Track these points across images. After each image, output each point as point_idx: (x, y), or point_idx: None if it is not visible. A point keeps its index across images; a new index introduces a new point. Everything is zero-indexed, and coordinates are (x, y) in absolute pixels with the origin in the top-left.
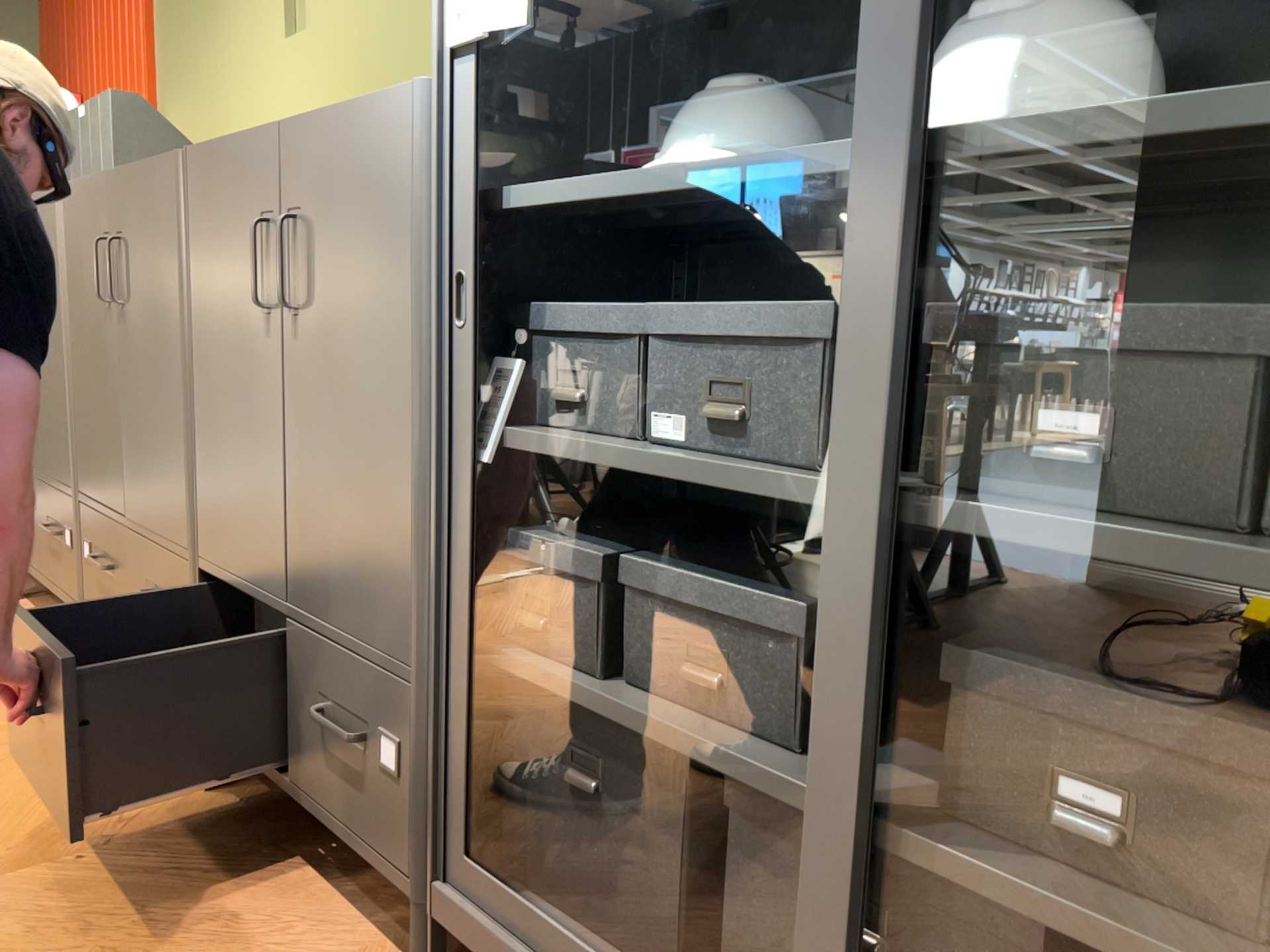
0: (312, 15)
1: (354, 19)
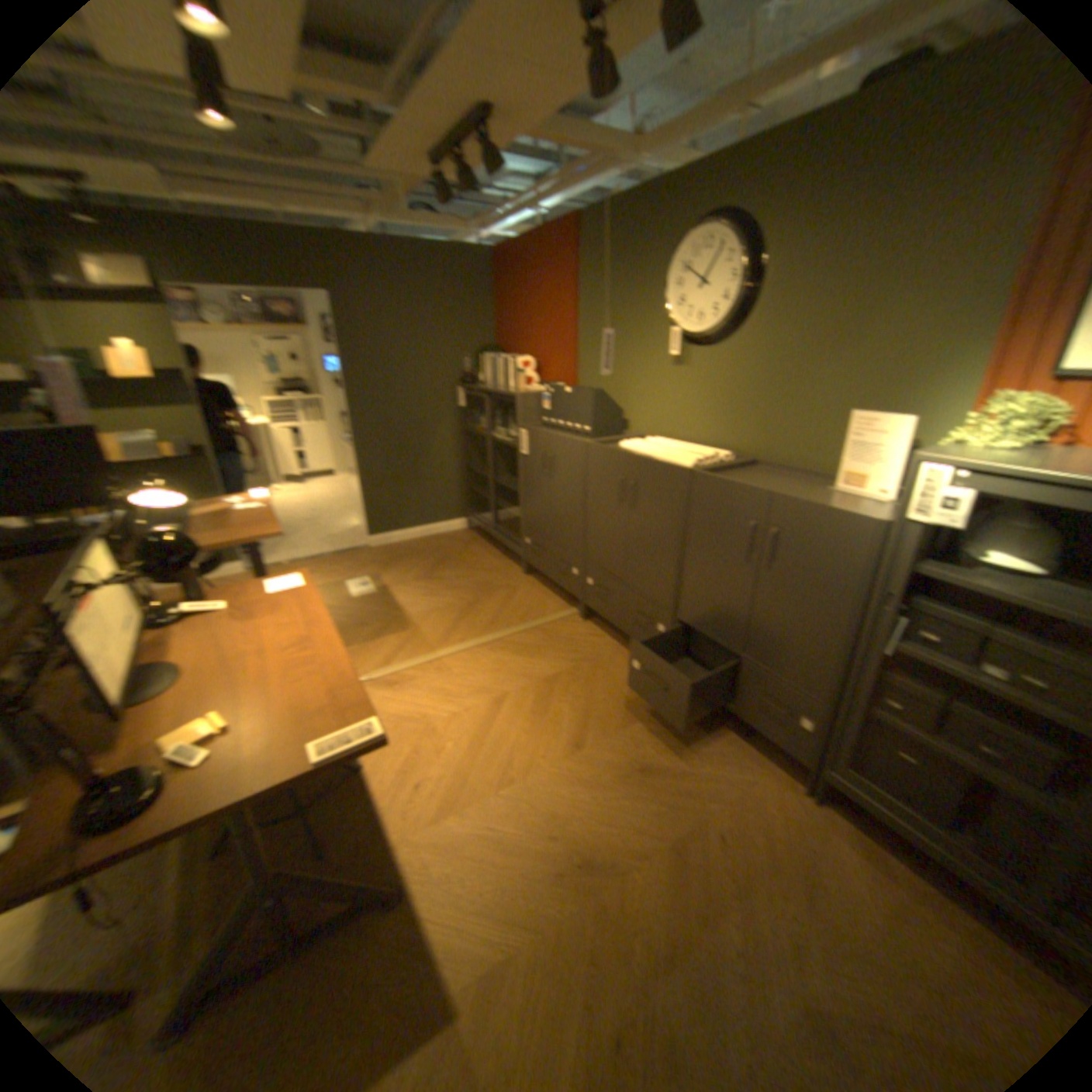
0: (693, 359)
1: (723, 370)
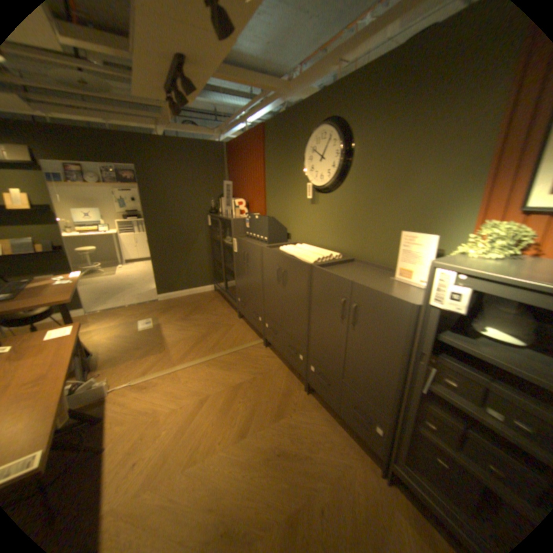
0: (320, 201)
1: (335, 207)
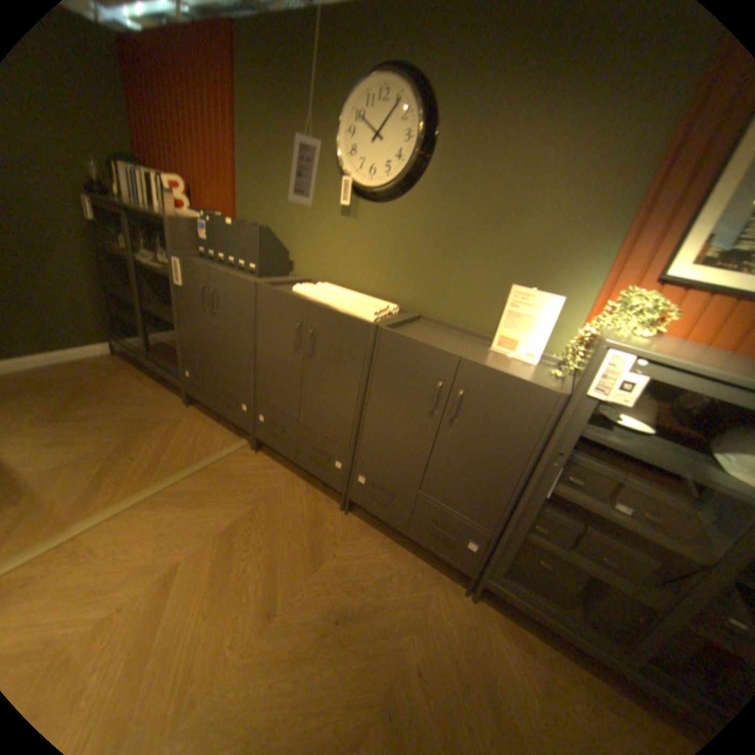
0: (363, 213)
1: (392, 229)
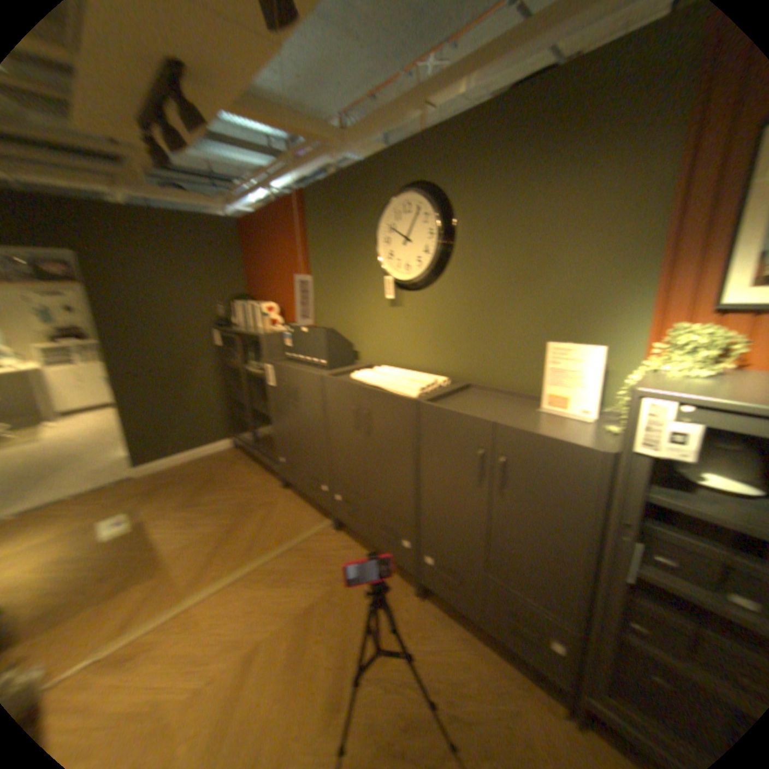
0: (405, 301)
1: (431, 310)
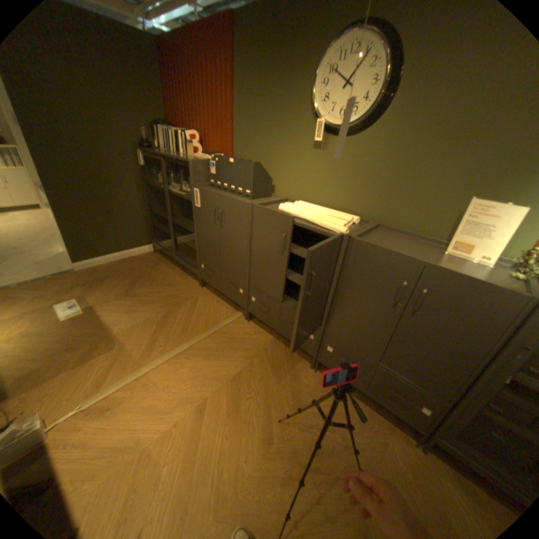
0: (331, 146)
1: (356, 156)
